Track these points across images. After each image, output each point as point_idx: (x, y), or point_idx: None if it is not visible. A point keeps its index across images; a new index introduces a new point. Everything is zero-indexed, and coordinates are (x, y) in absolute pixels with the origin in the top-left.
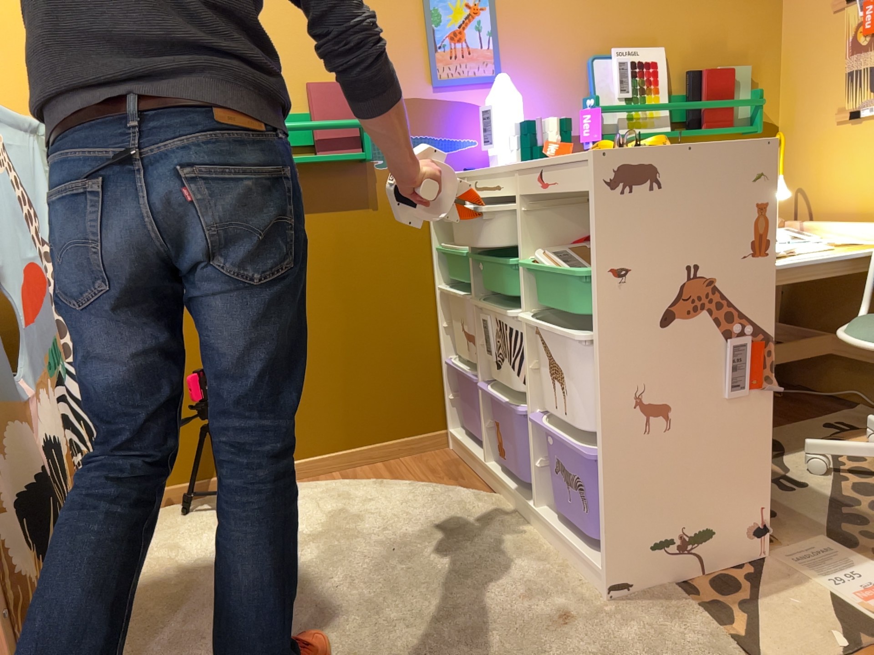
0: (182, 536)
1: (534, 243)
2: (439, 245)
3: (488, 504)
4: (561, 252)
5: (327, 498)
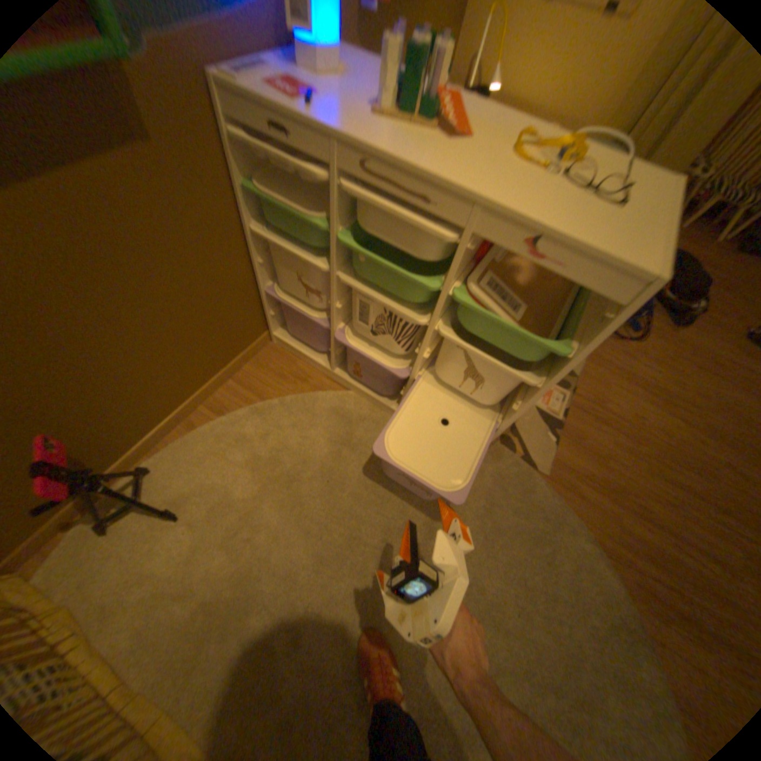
0: (135, 560)
1: (458, 270)
2: (243, 182)
3: (351, 403)
4: (489, 284)
5: (228, 447)
